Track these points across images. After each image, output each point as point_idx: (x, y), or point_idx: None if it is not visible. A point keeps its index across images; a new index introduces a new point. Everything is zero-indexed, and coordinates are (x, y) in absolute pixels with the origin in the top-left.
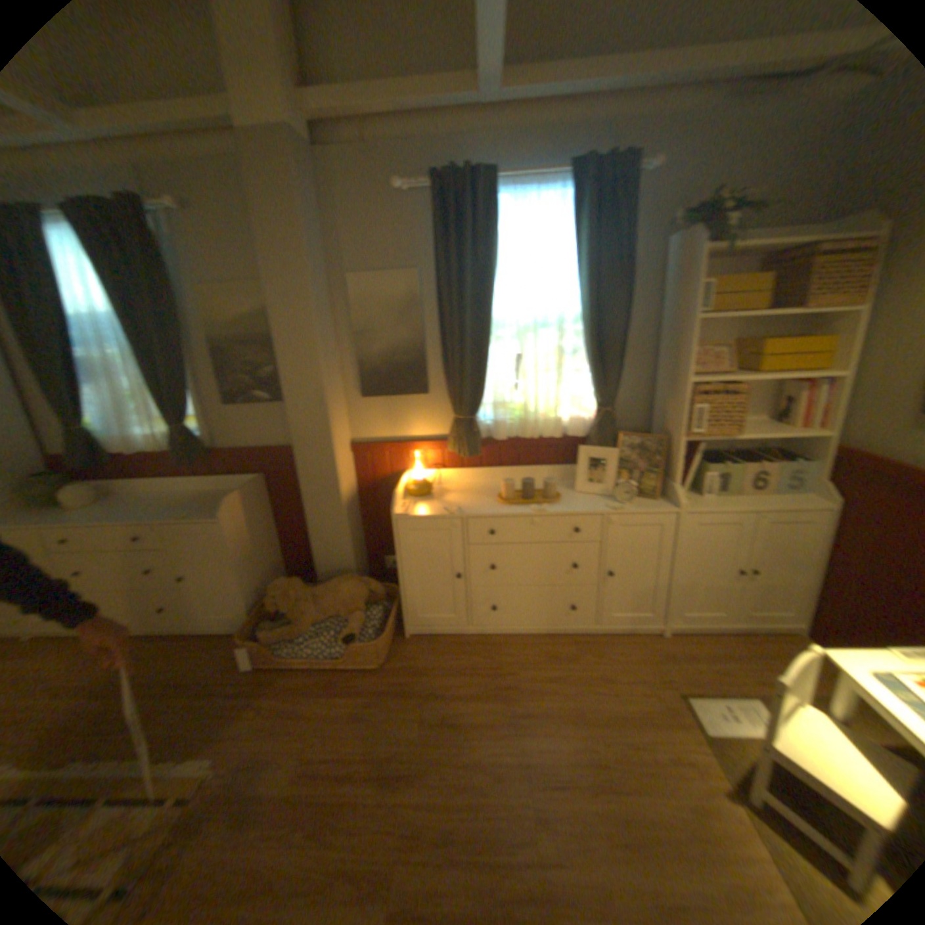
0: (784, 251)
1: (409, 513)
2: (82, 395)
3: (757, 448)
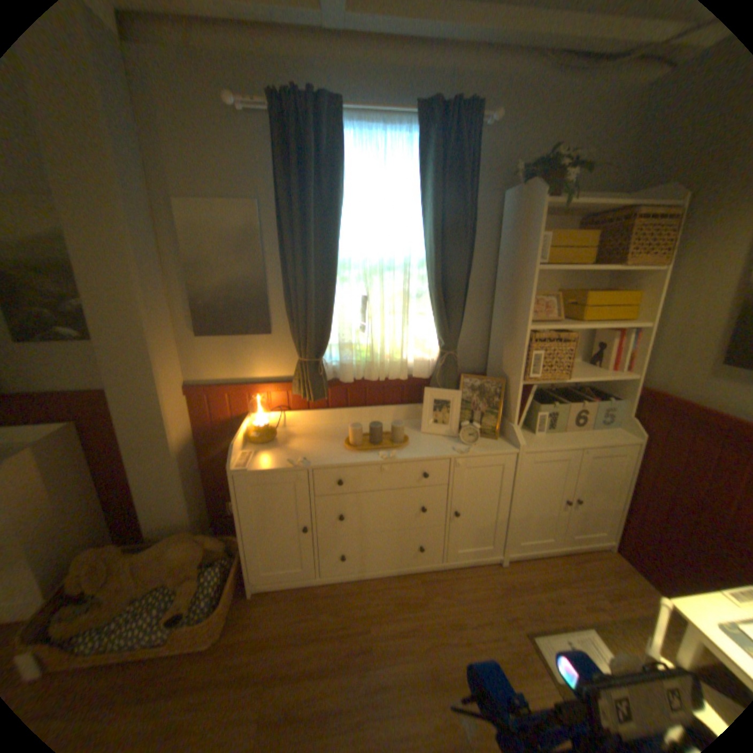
0: (602, 213)
1: (247, 468)
2: None
3: (572, 387)
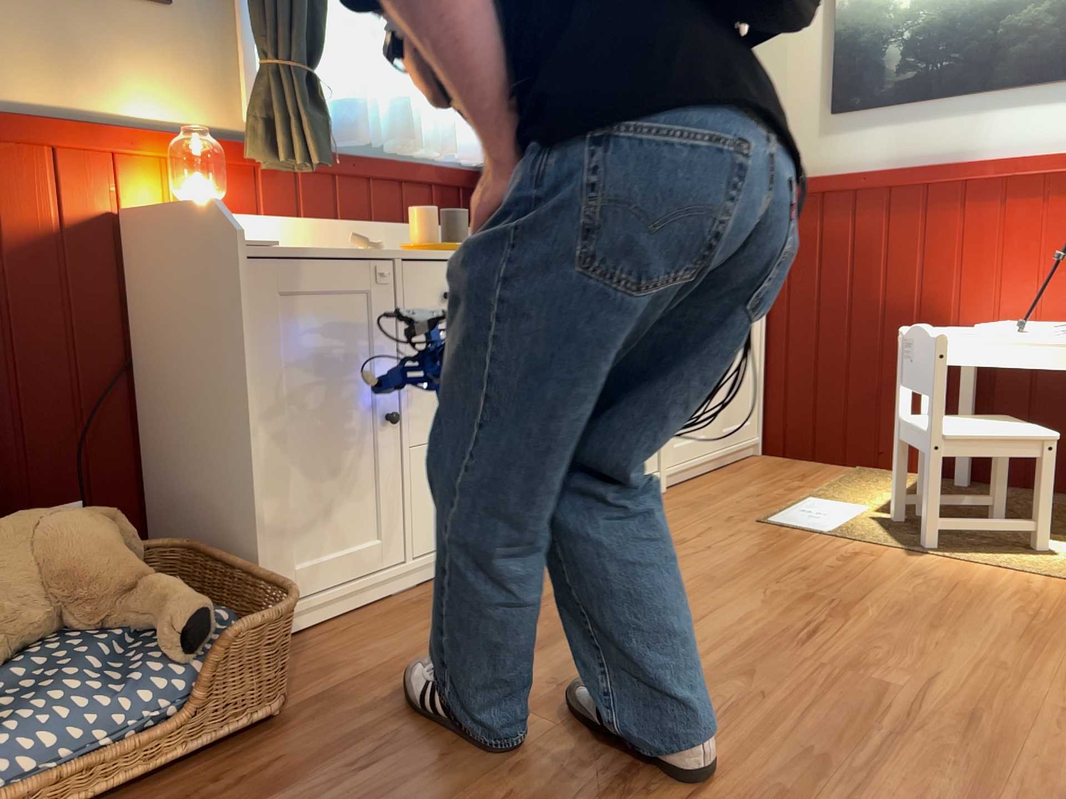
0: None
1: (276, 242)
2: None
3: None
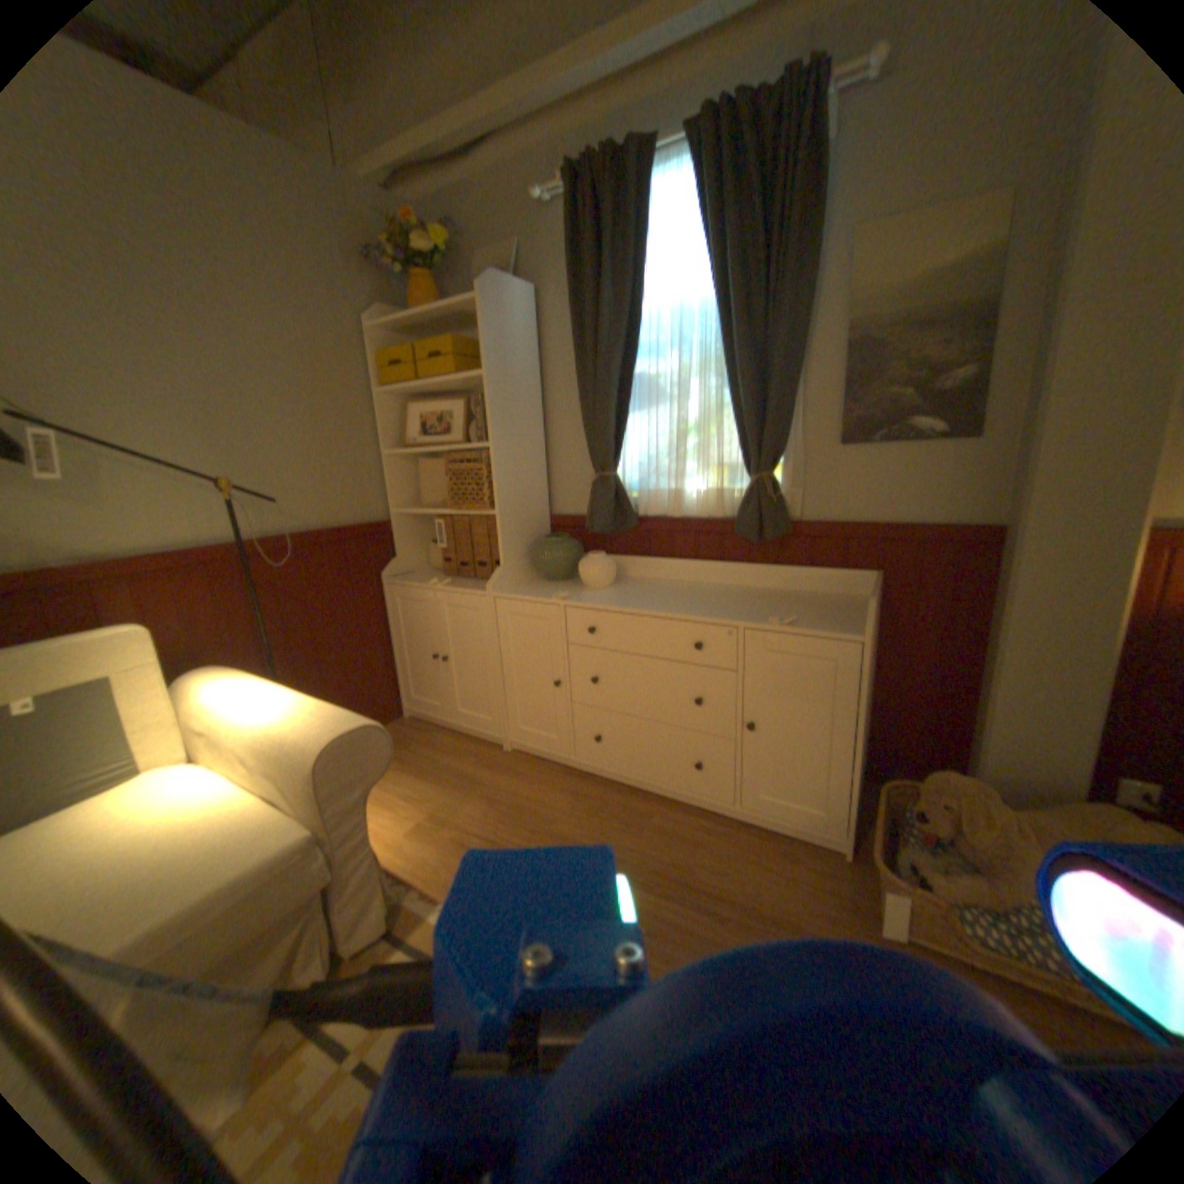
0: None
1: None
2: (625, 426)
3: None
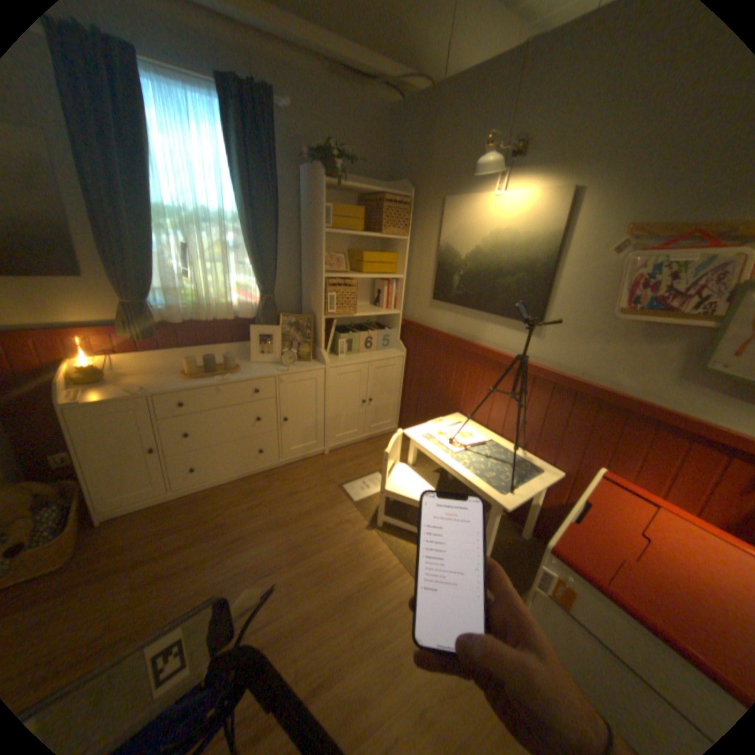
0: (368, 195)
1: (78, 402)
2: None
3: (364, 324)
